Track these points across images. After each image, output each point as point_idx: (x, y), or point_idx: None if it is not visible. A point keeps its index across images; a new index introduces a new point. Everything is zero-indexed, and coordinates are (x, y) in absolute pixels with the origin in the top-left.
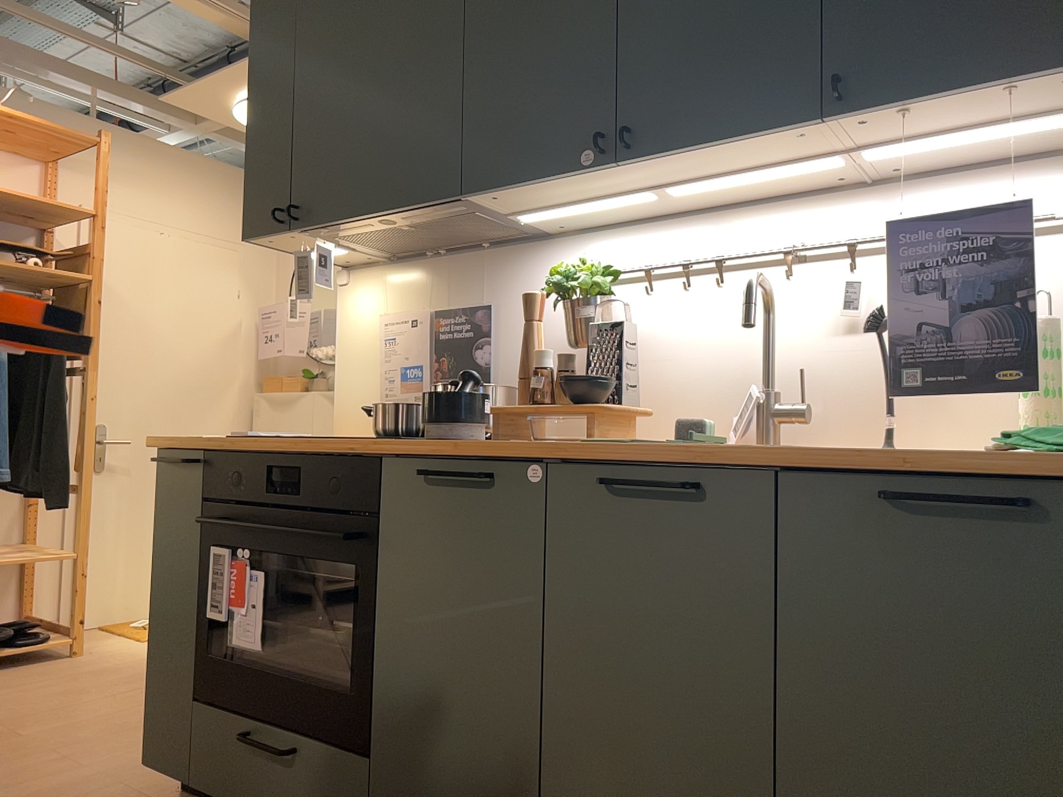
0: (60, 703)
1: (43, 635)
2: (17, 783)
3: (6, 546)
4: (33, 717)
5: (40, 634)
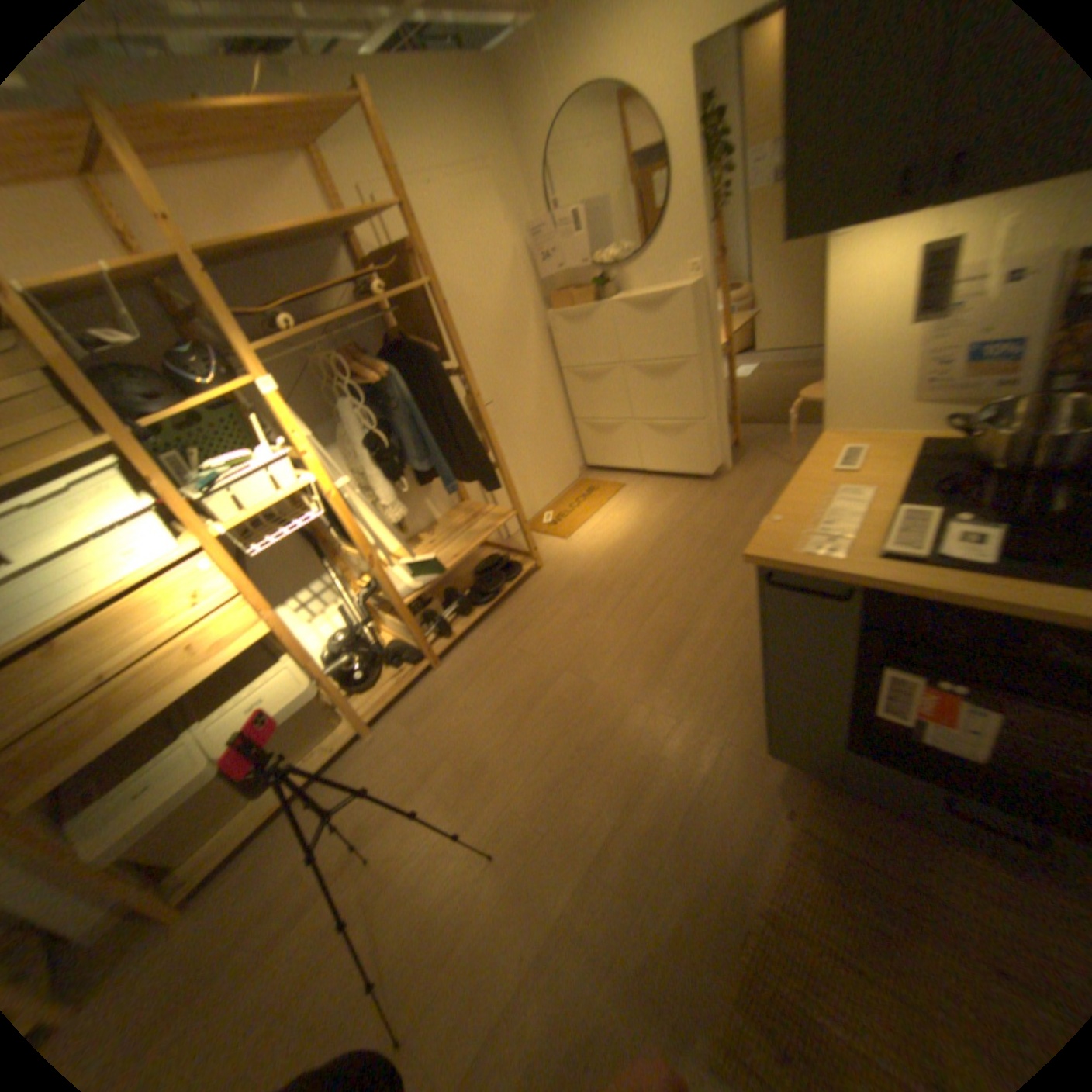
0: (584, 633)
1: (515, 563)
2: (651, 750)
3: (454, 511)
4: (582, 655)
5: (511, 562)
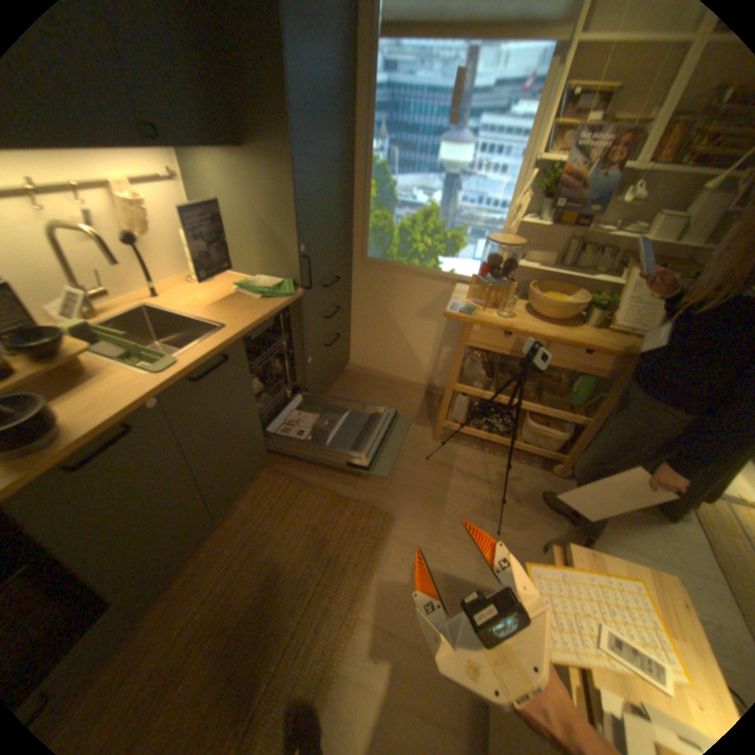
0: None
1: None
2: None
3: None
4: None
5: None
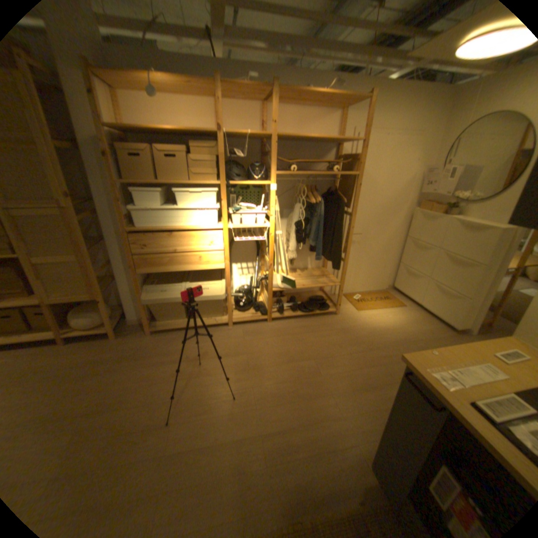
0: (334, 353)
1: (328, 306)
2: (323, 419)
3: (318, 269)
4: (326, 361)
5: (327, 304)
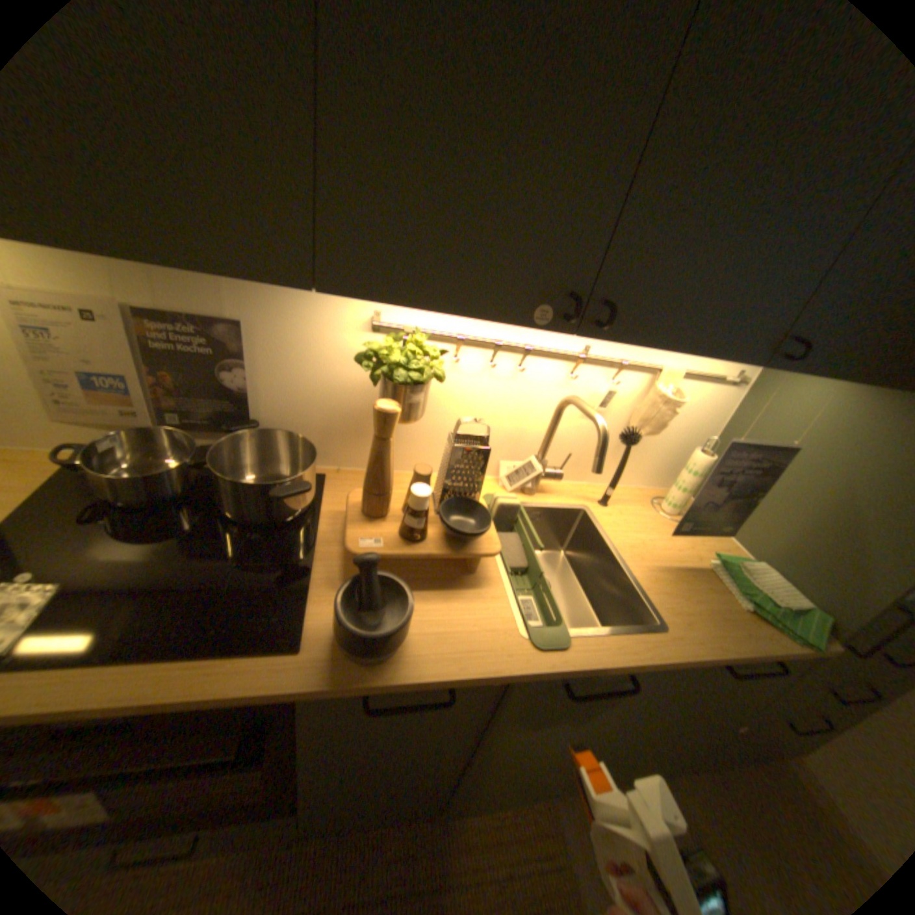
0: None
1: None
2: None
3: None
4: None
5: None
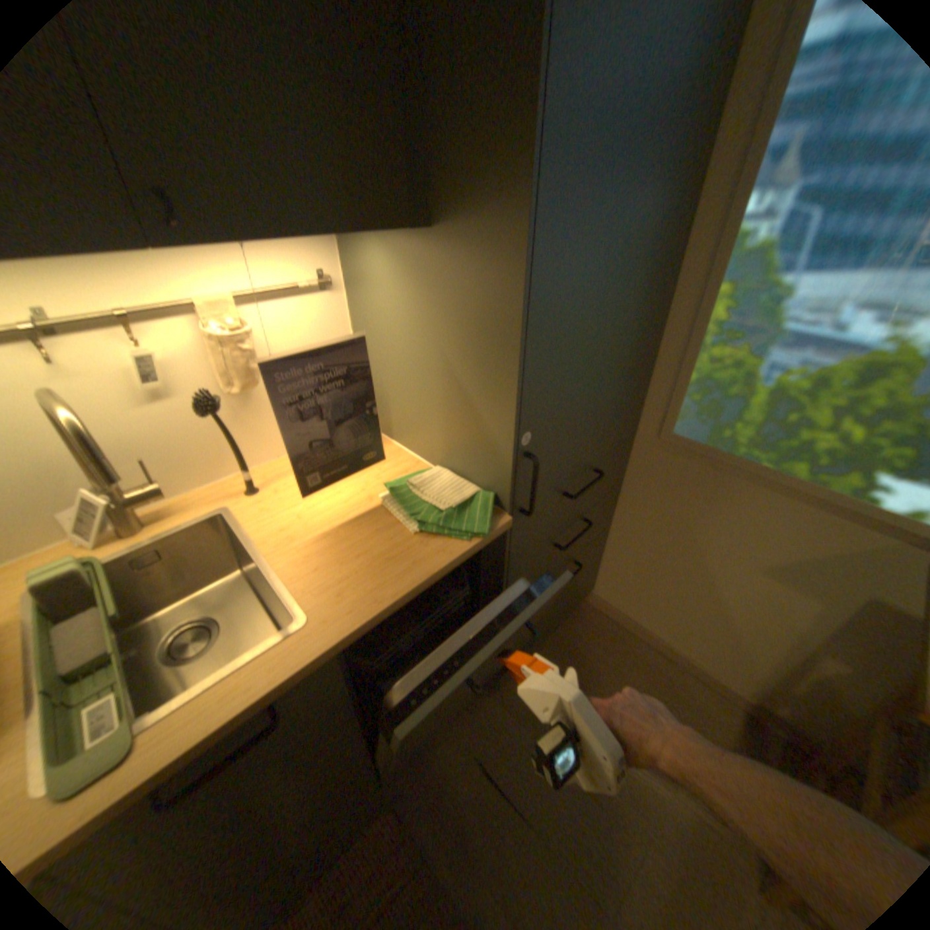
0: None
1: None
2: None
3: None
4: None
5: None
